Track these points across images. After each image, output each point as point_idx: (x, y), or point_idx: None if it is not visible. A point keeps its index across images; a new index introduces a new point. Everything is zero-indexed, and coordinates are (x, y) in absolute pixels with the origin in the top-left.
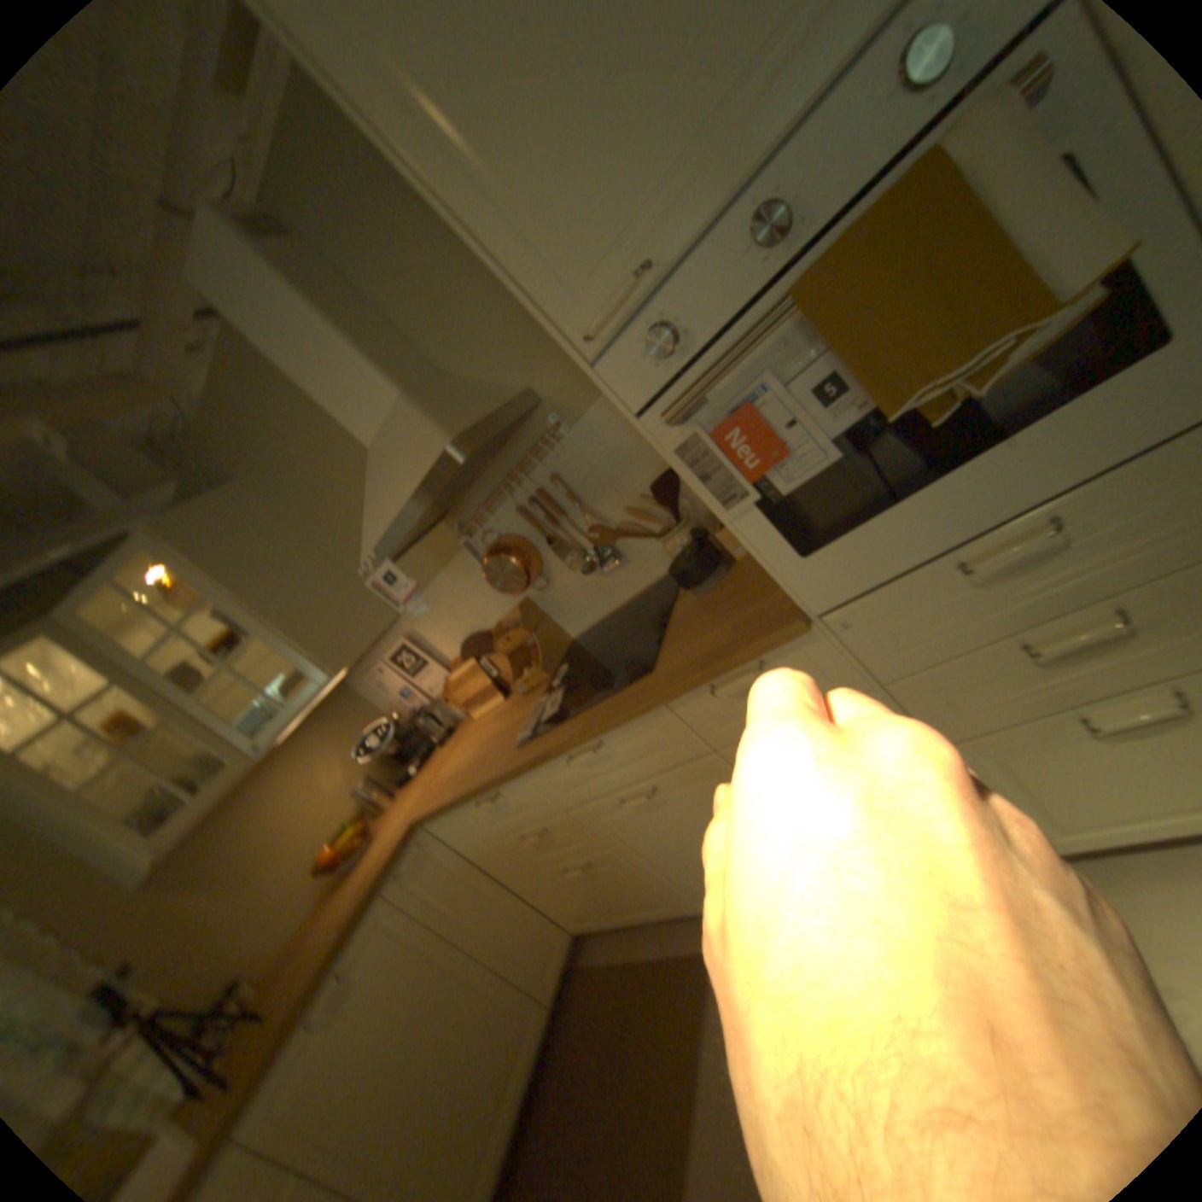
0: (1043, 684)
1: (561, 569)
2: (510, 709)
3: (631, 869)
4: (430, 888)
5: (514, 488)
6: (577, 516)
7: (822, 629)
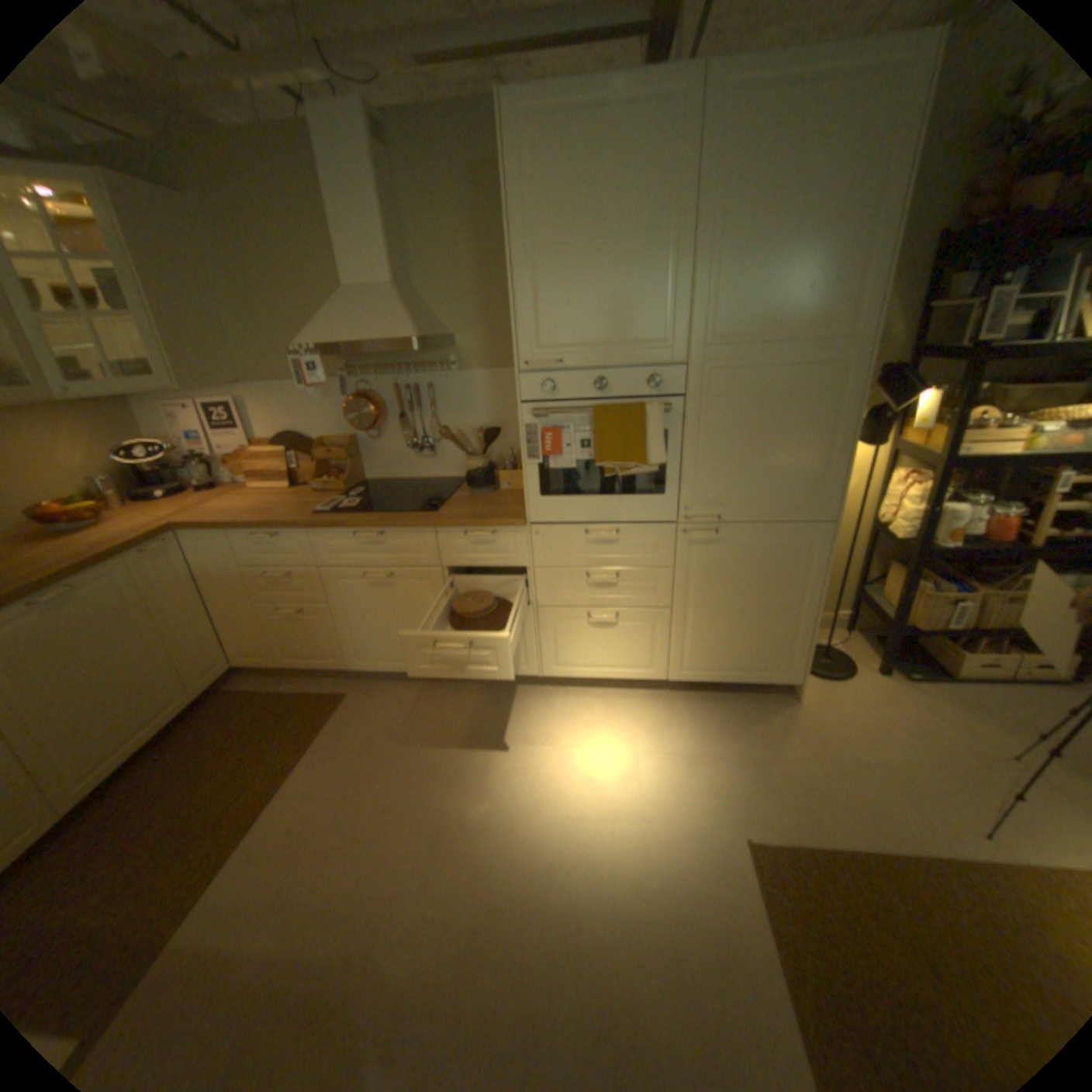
0: (583, 591)
1: (390, 435)
2: (295, 496)
3: (329, 626)
4: (157, 579)
5: (398, 373)
6: (424, 415)
7: (527, 530)
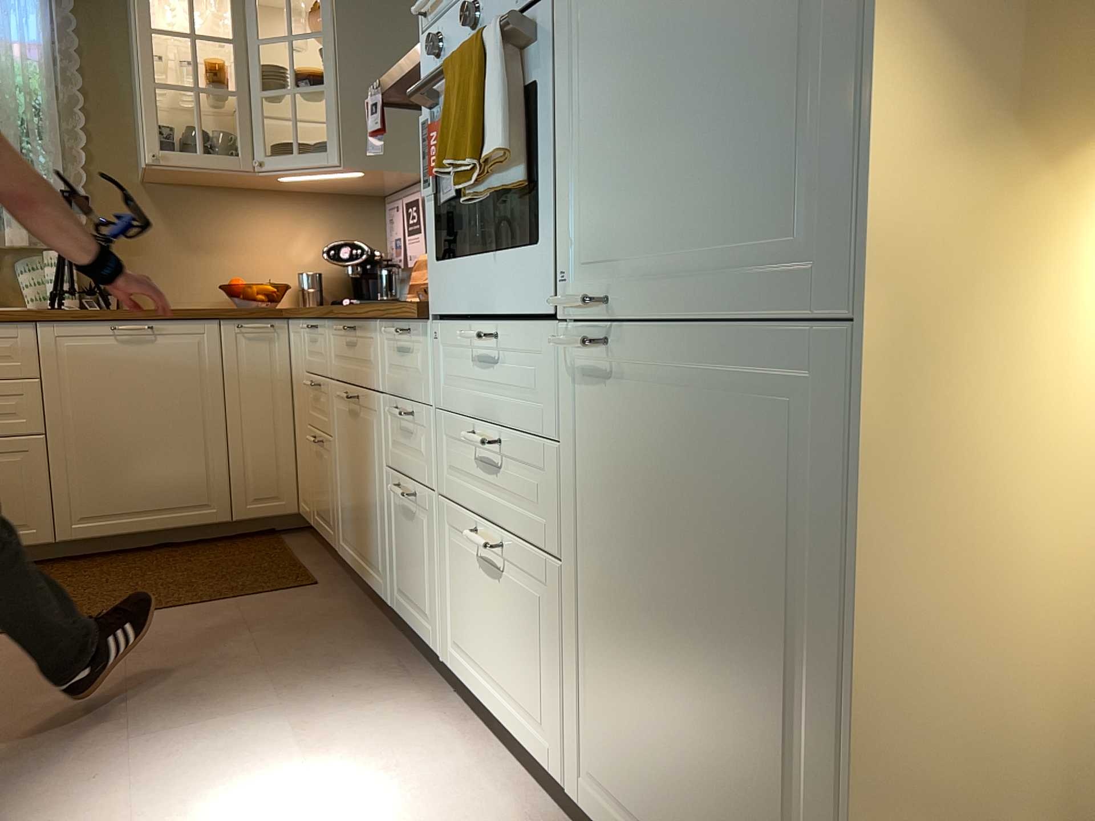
0: (476, 478)
1: None
2: None
3: (333, 472)
4: (248, 361)
5: None
6: None
7: (433, 329)
